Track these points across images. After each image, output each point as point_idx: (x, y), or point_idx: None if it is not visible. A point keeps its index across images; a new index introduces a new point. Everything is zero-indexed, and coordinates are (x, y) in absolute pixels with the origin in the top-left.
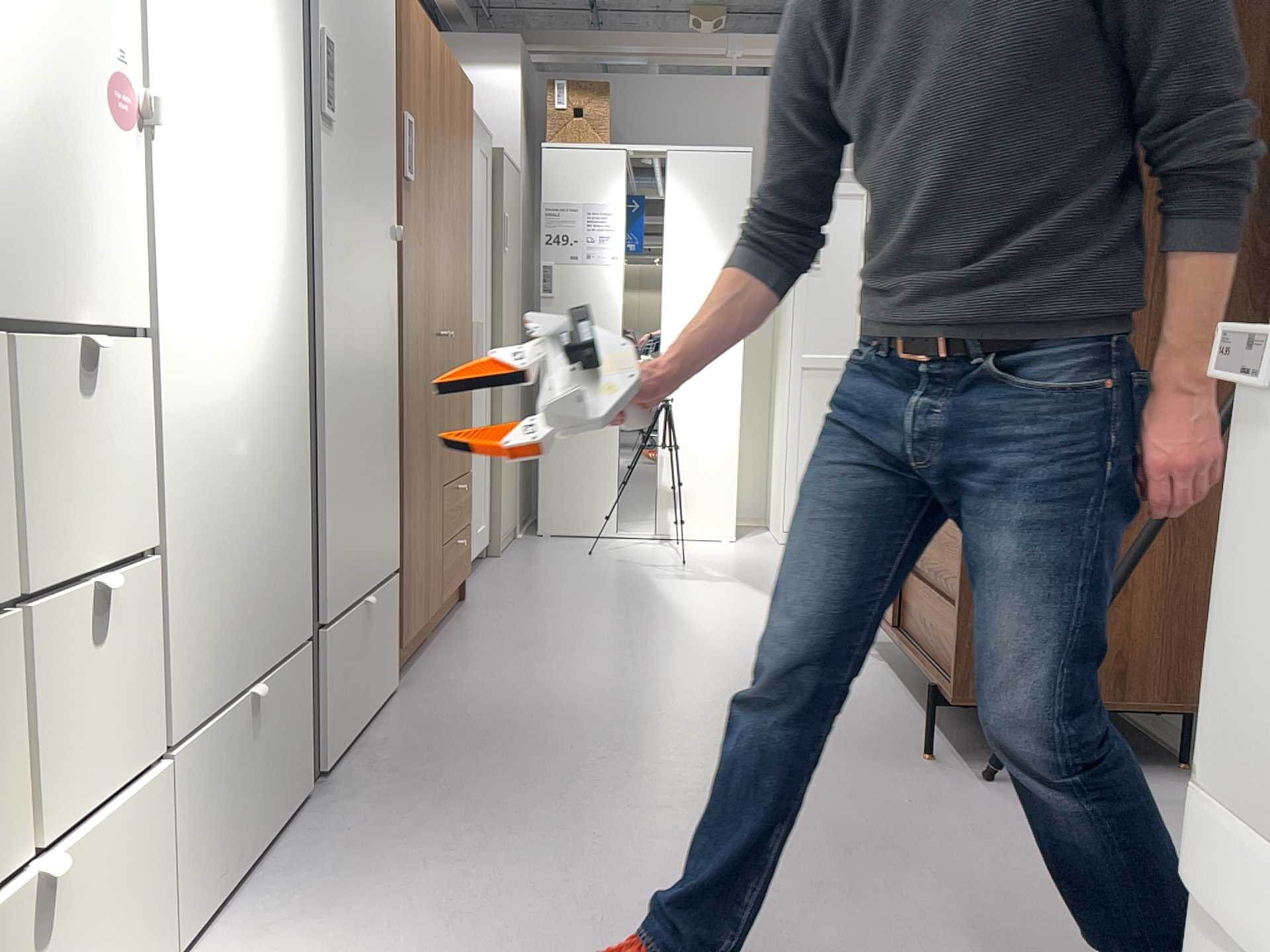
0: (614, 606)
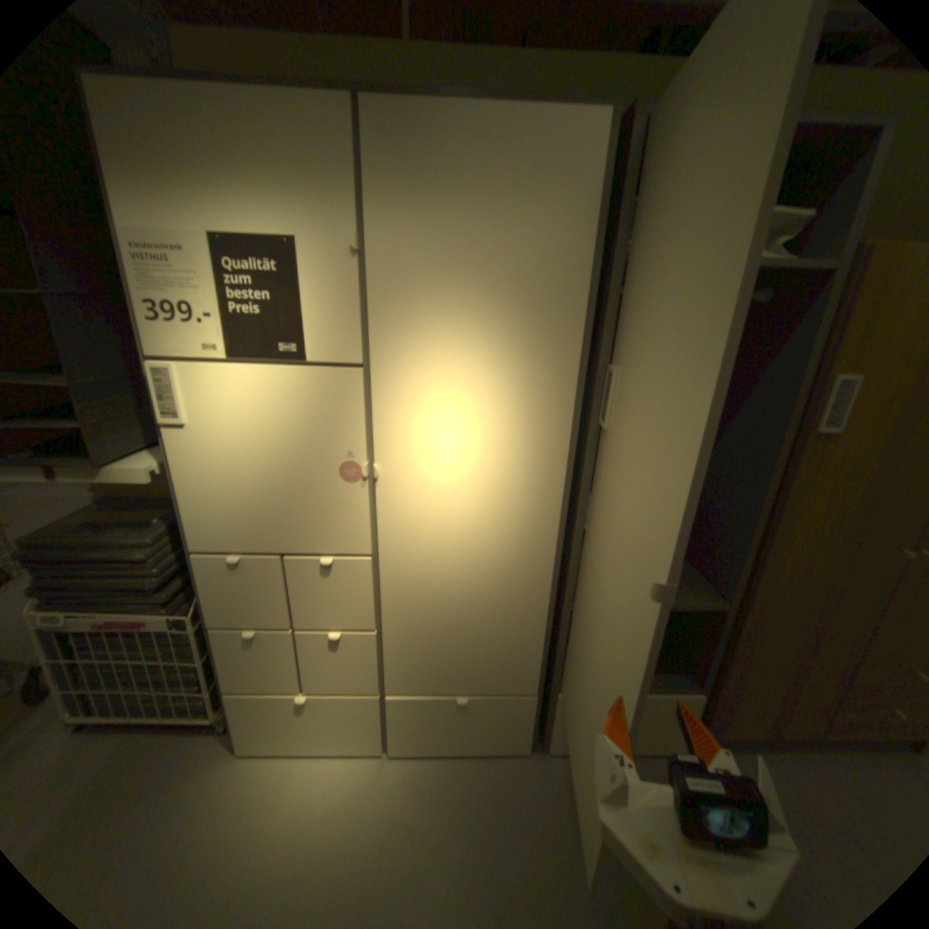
0: None
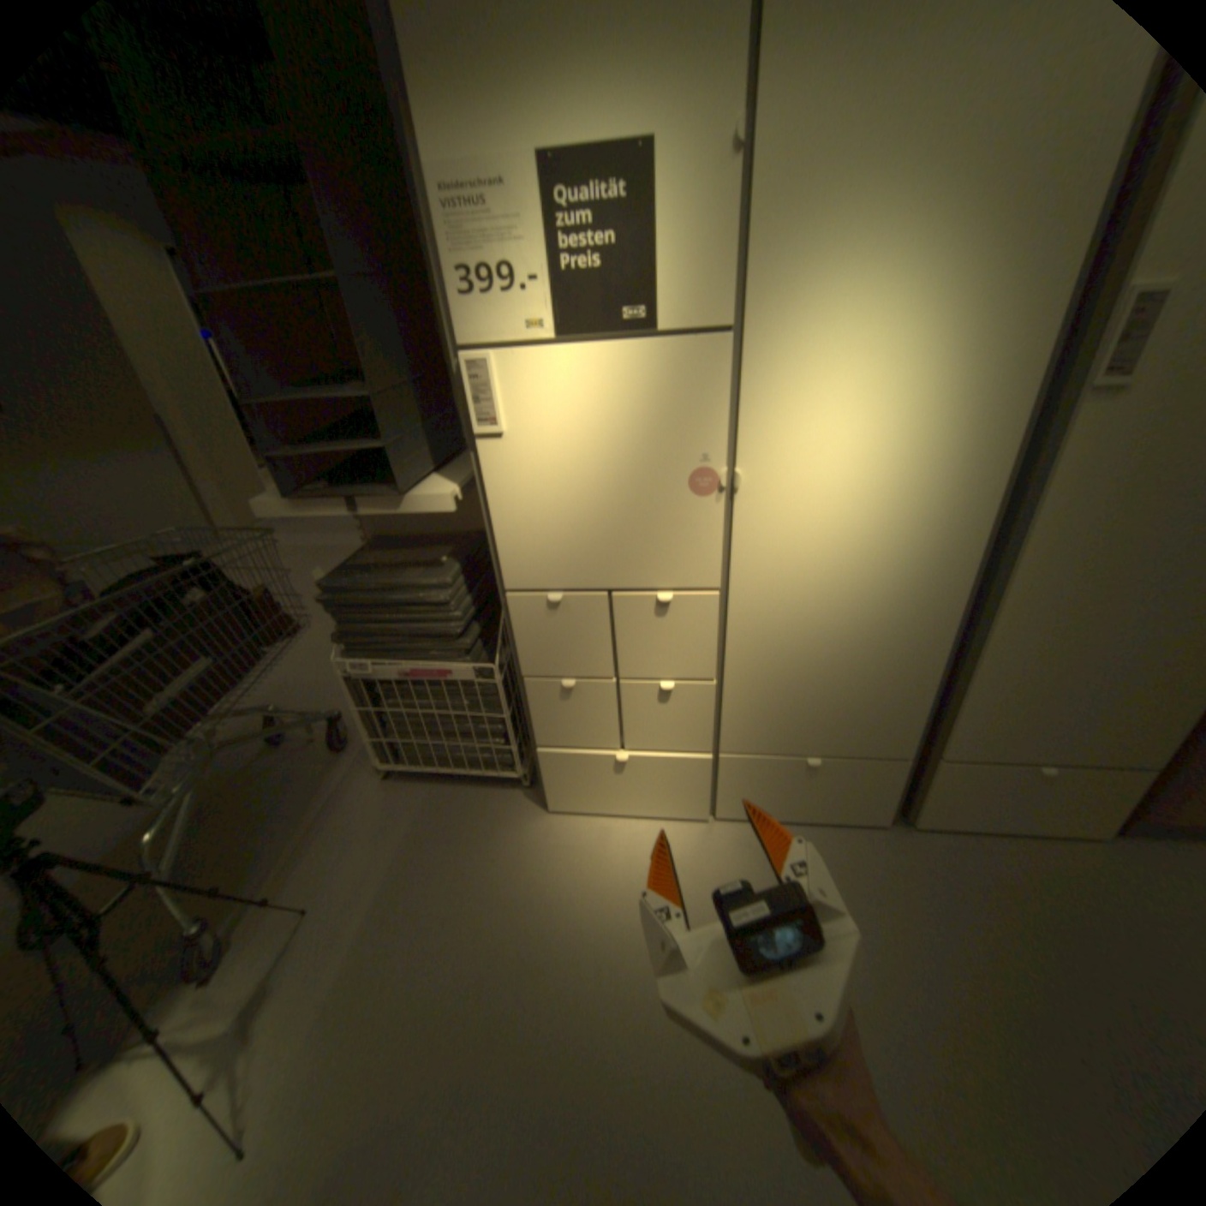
0: None
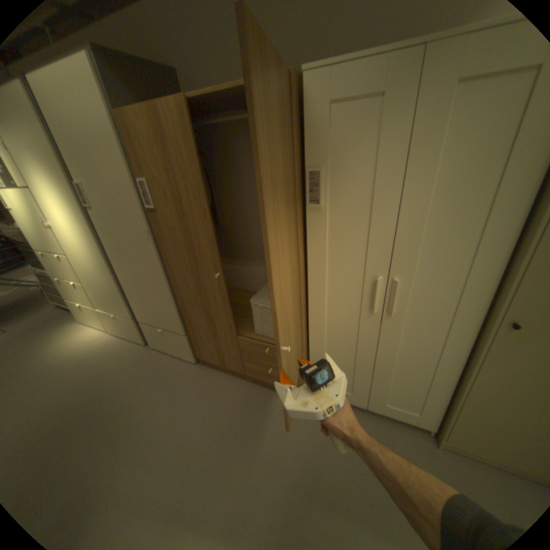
0: (271, 495)
